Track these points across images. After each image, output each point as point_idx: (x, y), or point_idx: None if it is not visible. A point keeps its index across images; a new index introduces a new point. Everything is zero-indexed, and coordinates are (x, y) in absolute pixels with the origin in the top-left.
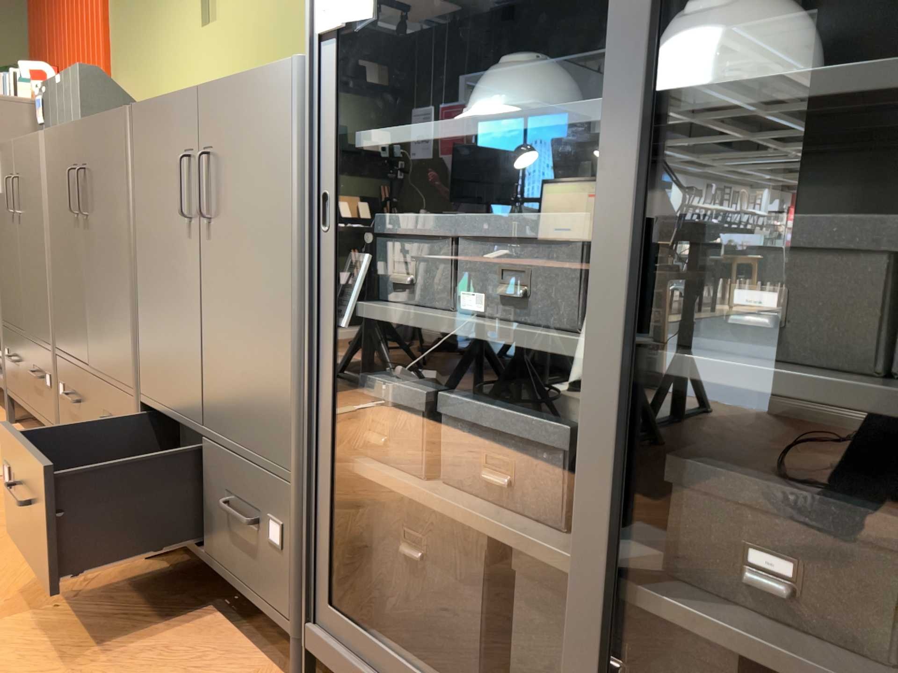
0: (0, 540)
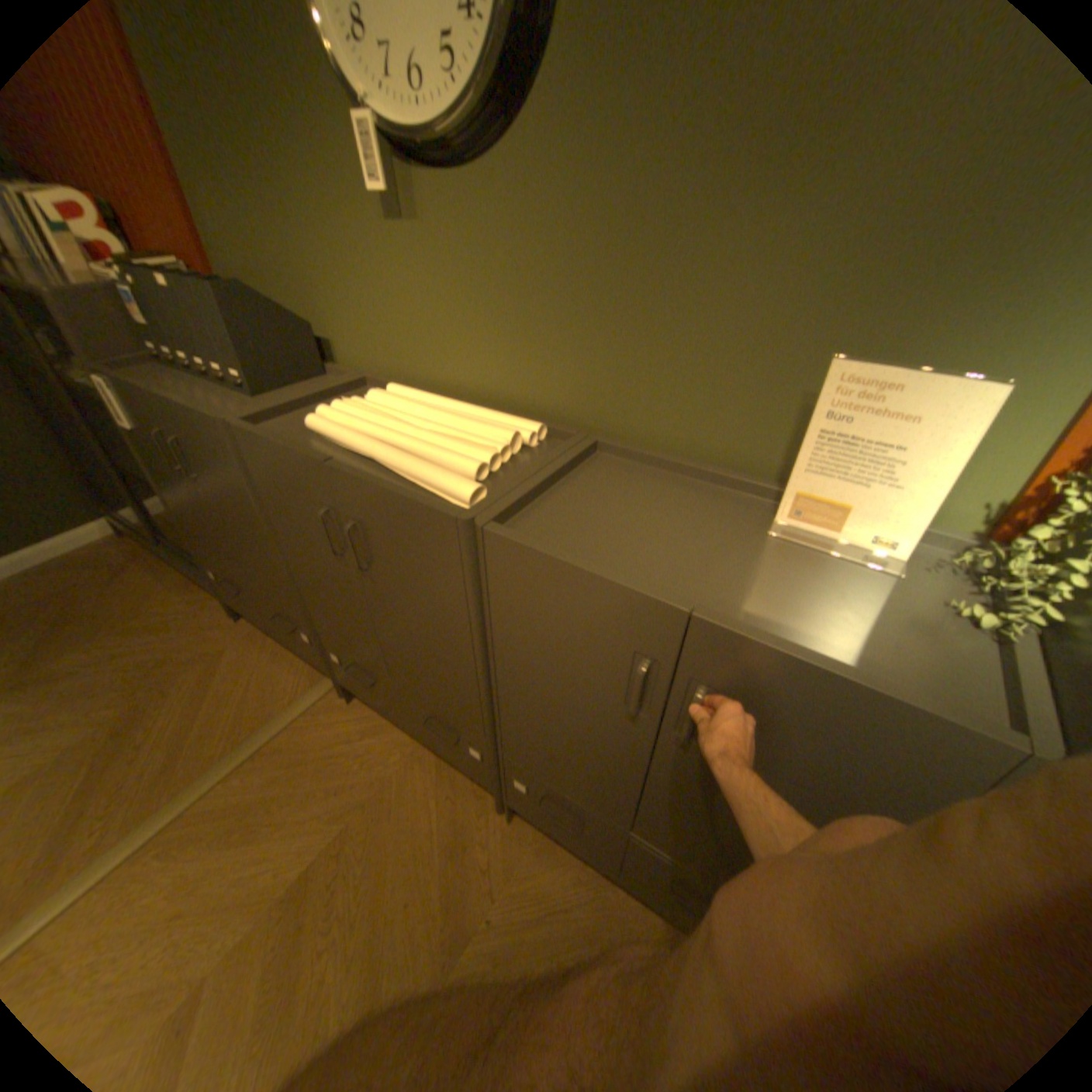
0: (369, 827)
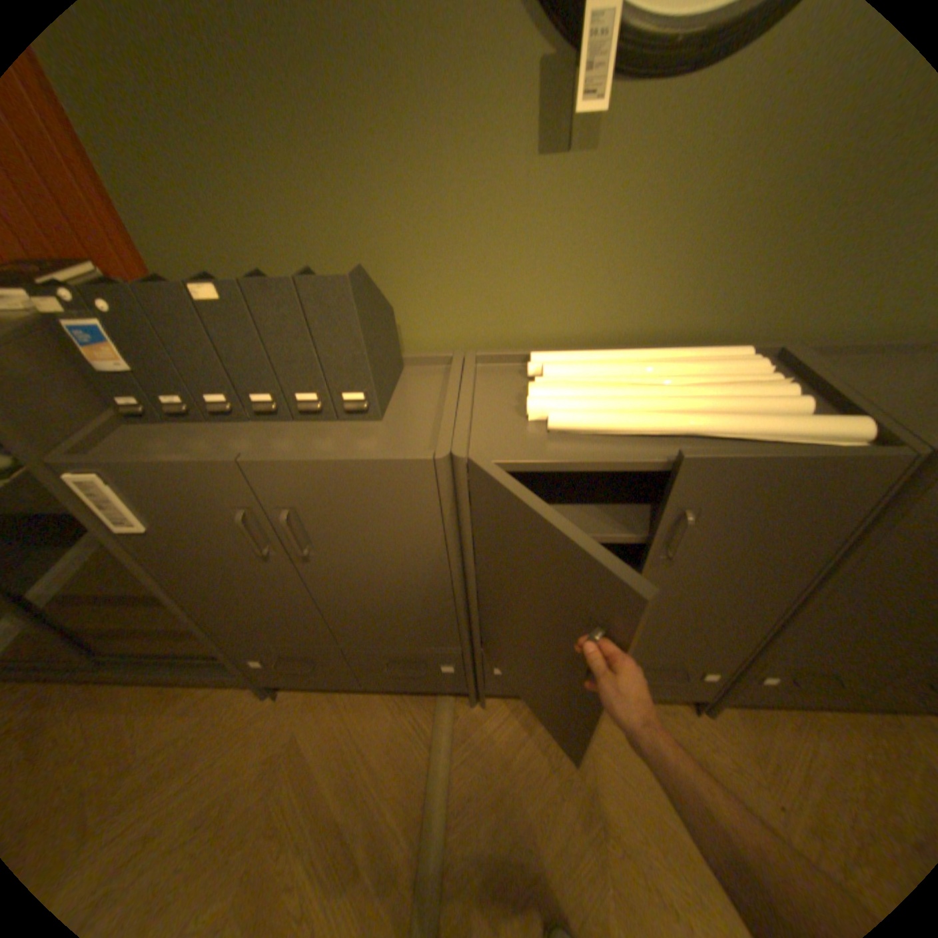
0: (622, 809)
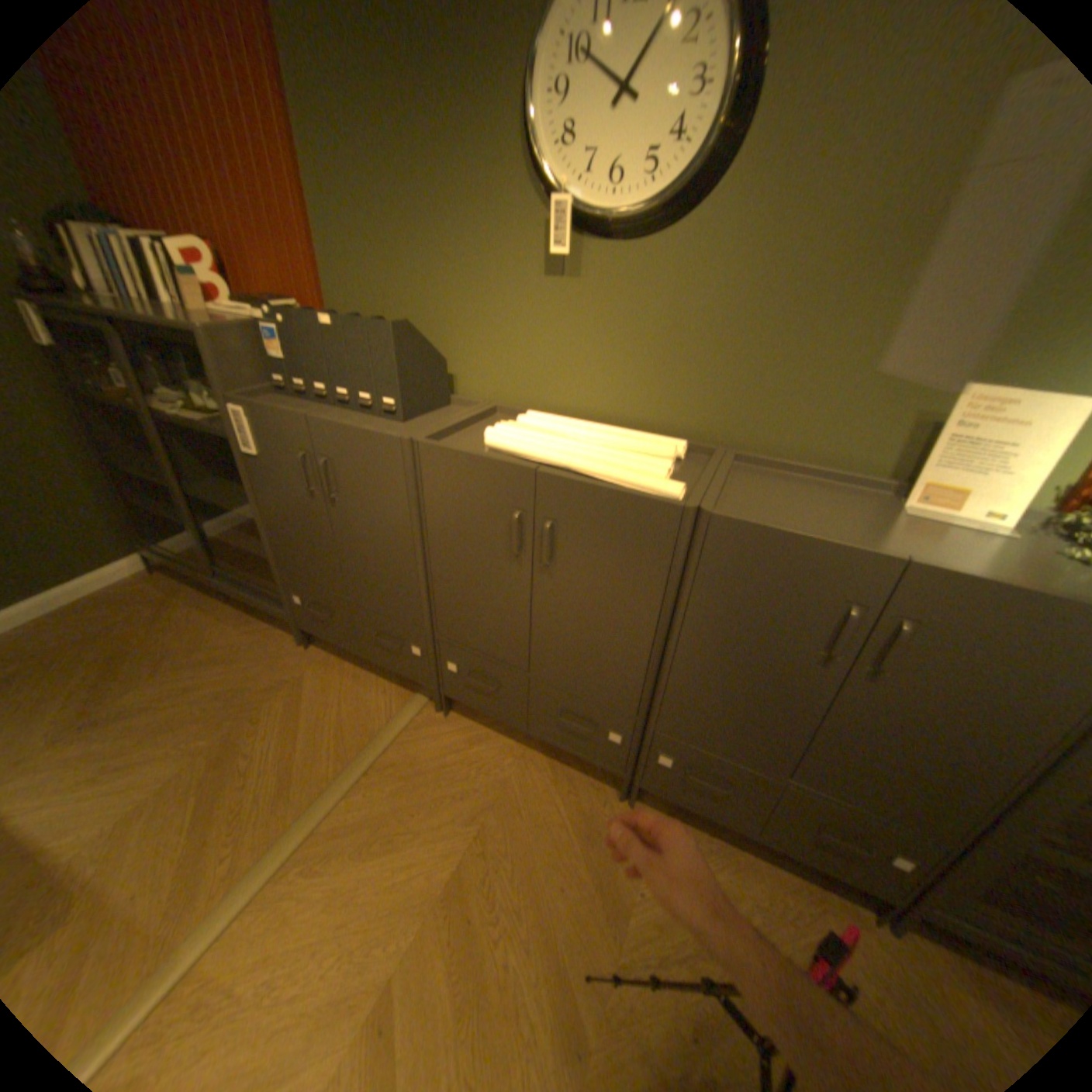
0: (503, 826)
